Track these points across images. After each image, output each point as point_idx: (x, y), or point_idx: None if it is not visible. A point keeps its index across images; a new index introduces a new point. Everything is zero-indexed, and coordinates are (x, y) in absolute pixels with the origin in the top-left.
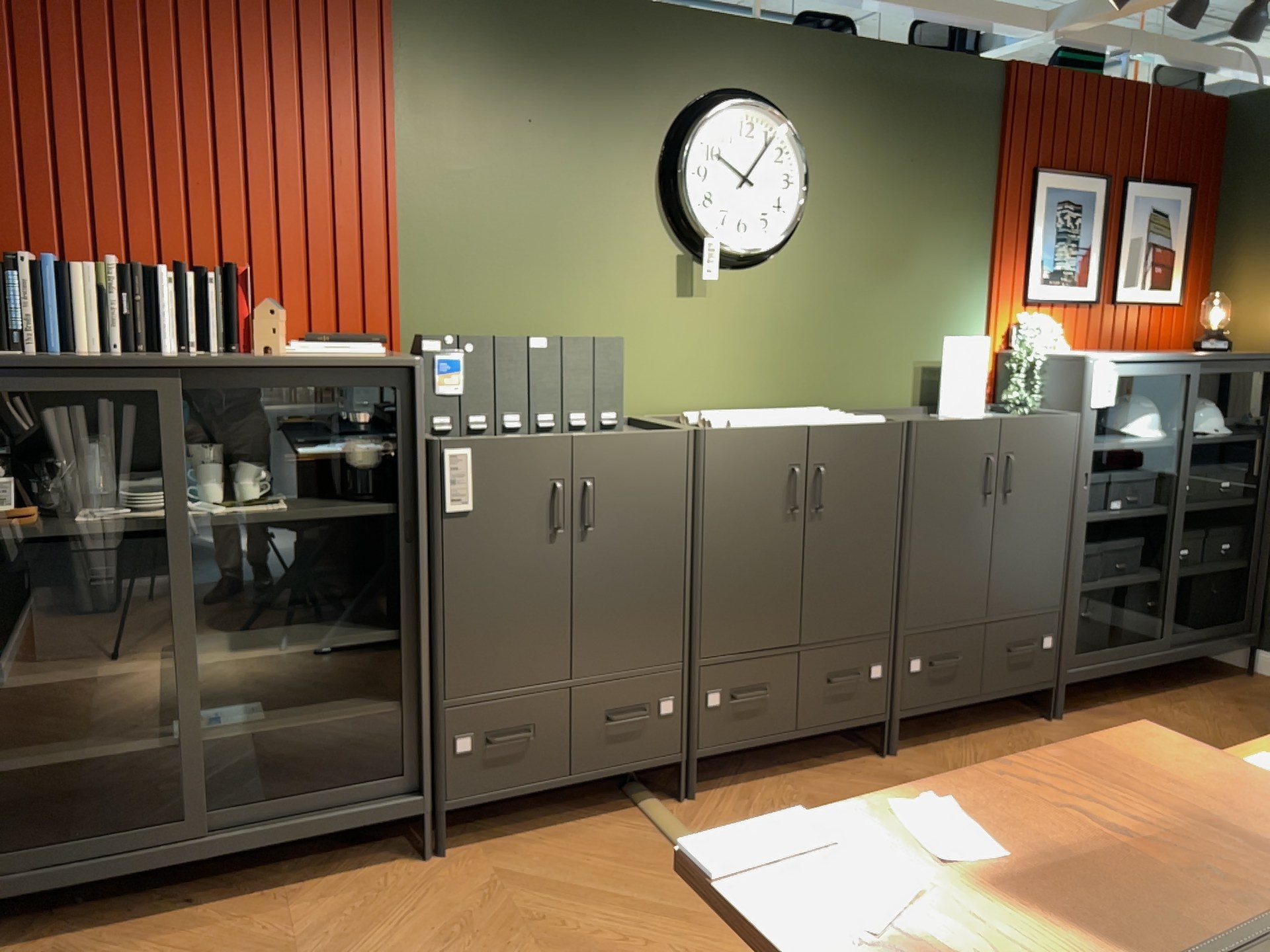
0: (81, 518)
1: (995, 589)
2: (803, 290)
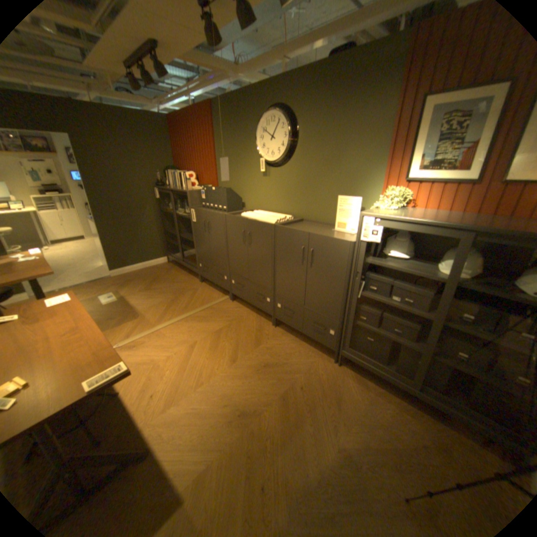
0: (174, 211)
1: (307, 298)
2: (297, 174)
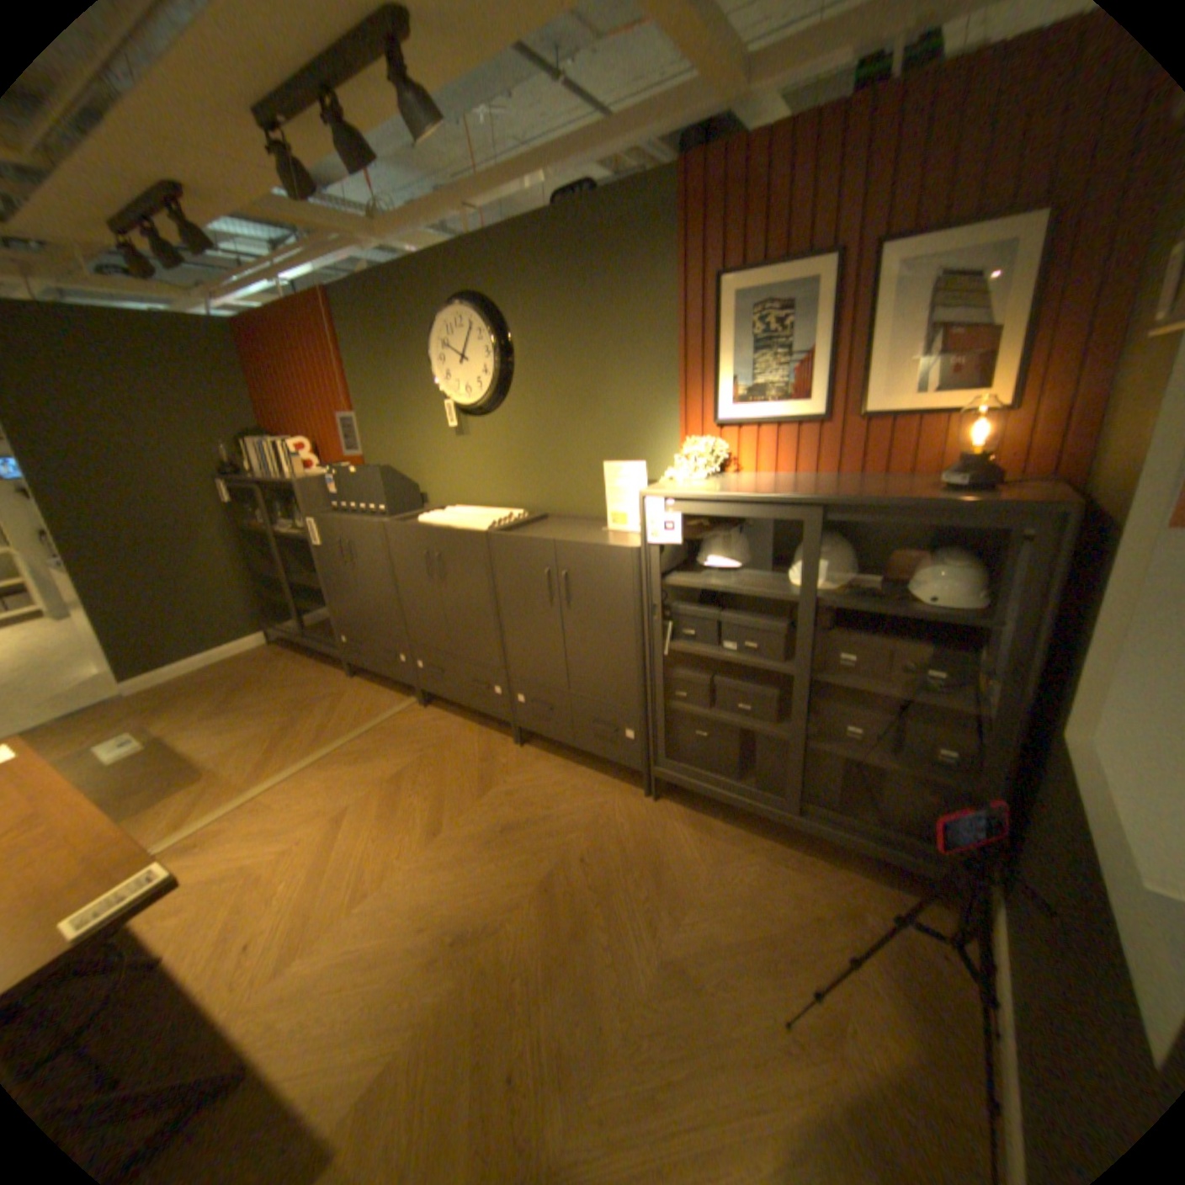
0: (271, 528)
1: (572, 672)
2: (522, 427)
